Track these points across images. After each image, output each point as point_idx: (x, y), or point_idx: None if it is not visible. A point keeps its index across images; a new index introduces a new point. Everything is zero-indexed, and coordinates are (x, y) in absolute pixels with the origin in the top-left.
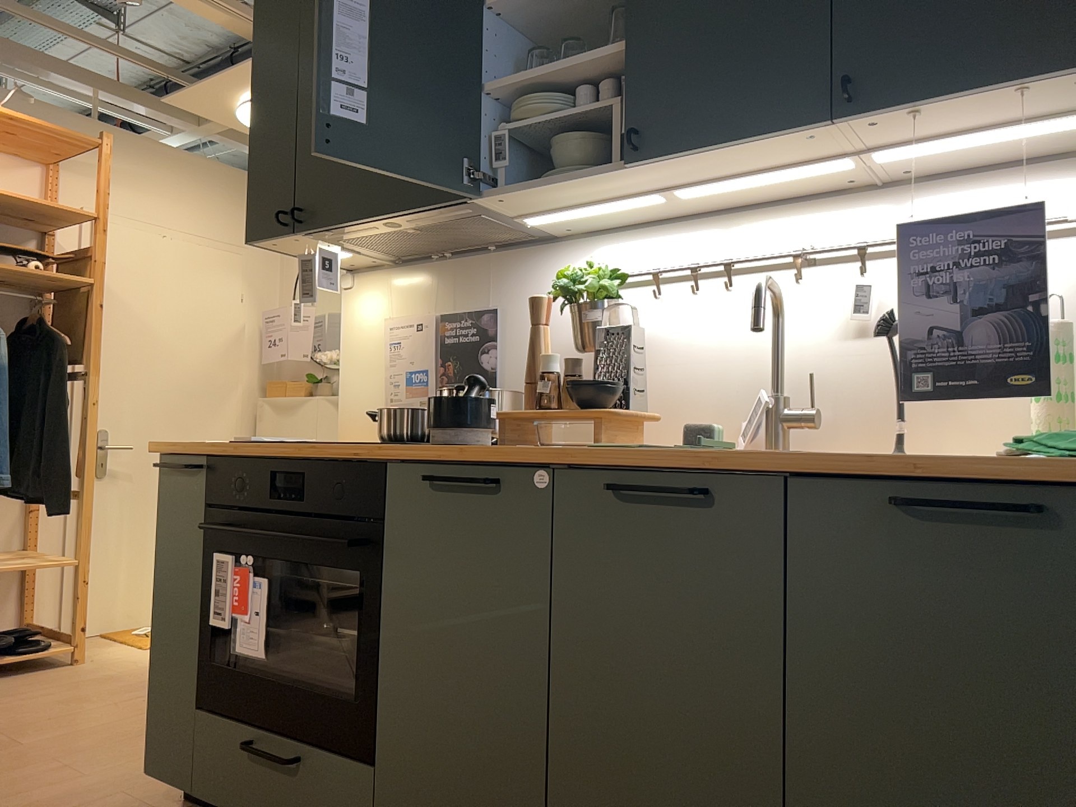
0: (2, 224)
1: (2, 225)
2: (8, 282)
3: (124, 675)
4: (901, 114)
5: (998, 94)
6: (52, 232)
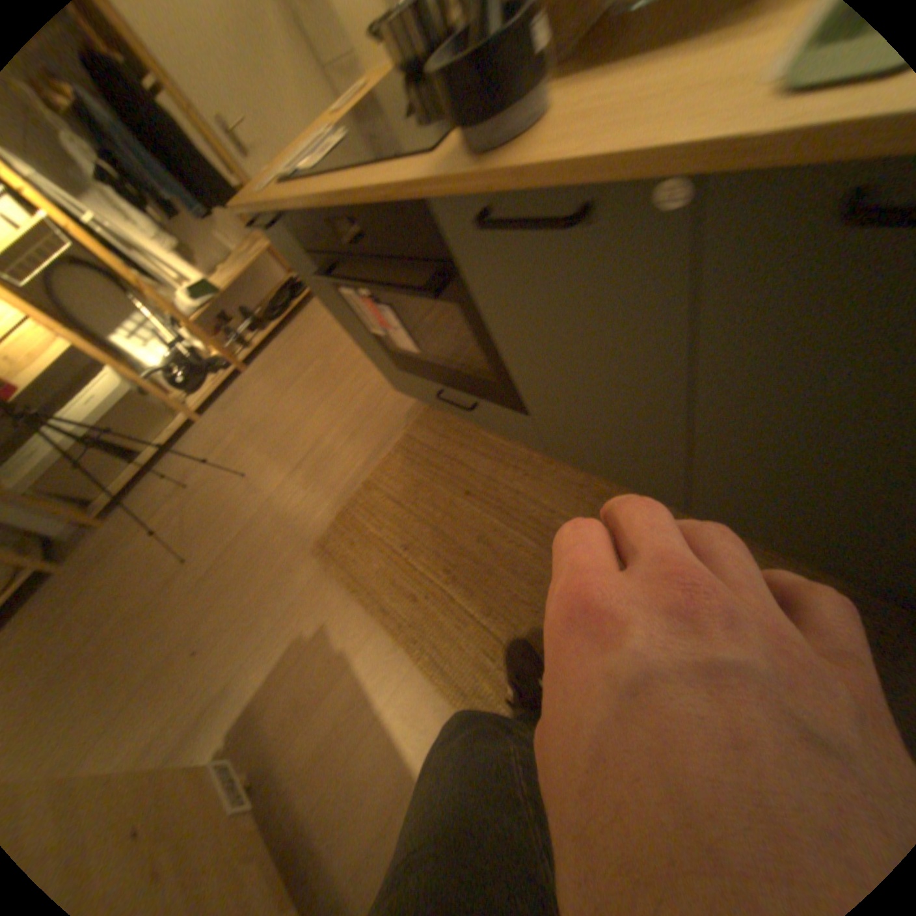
0: None
1: None
2: None
3: None
4: None
5: None
6: None
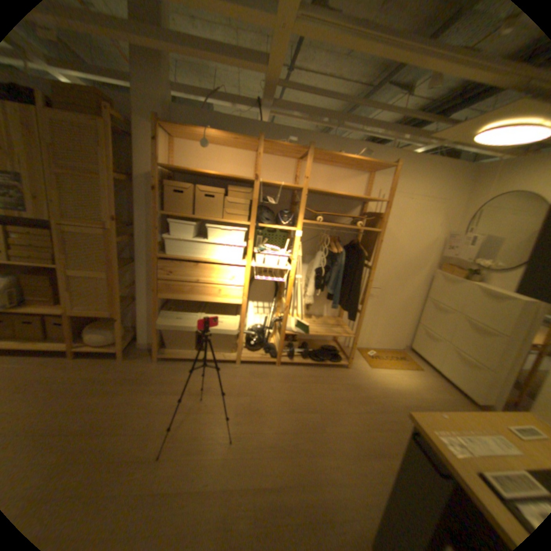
0: (348, 200)
1: (348, 200)
2: (346, 227)
3: (364, 388)
4: None
5: None
6: (365, 202)
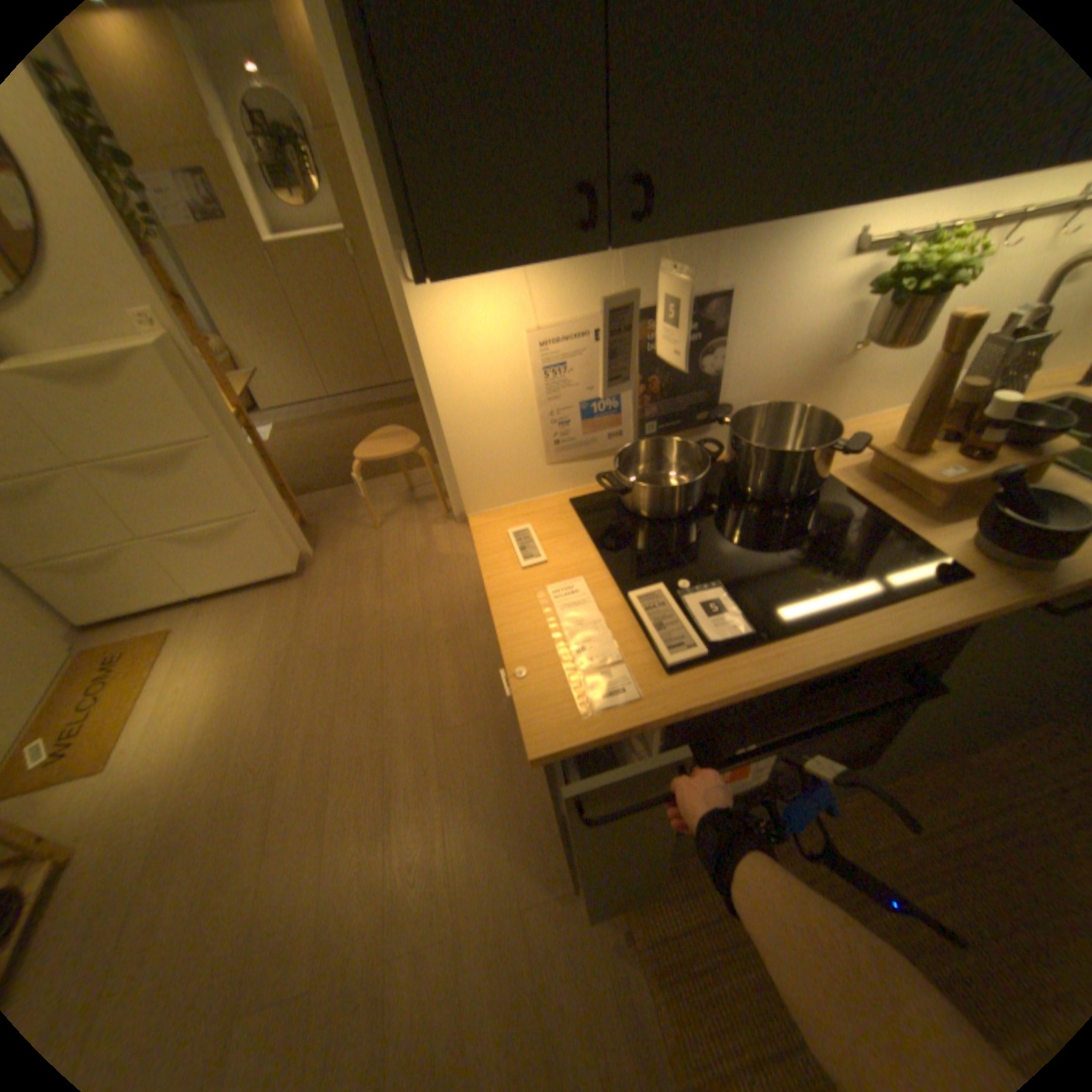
0: None
1: None
2: None
3: (172, 818)
4: None
5: None
6: None
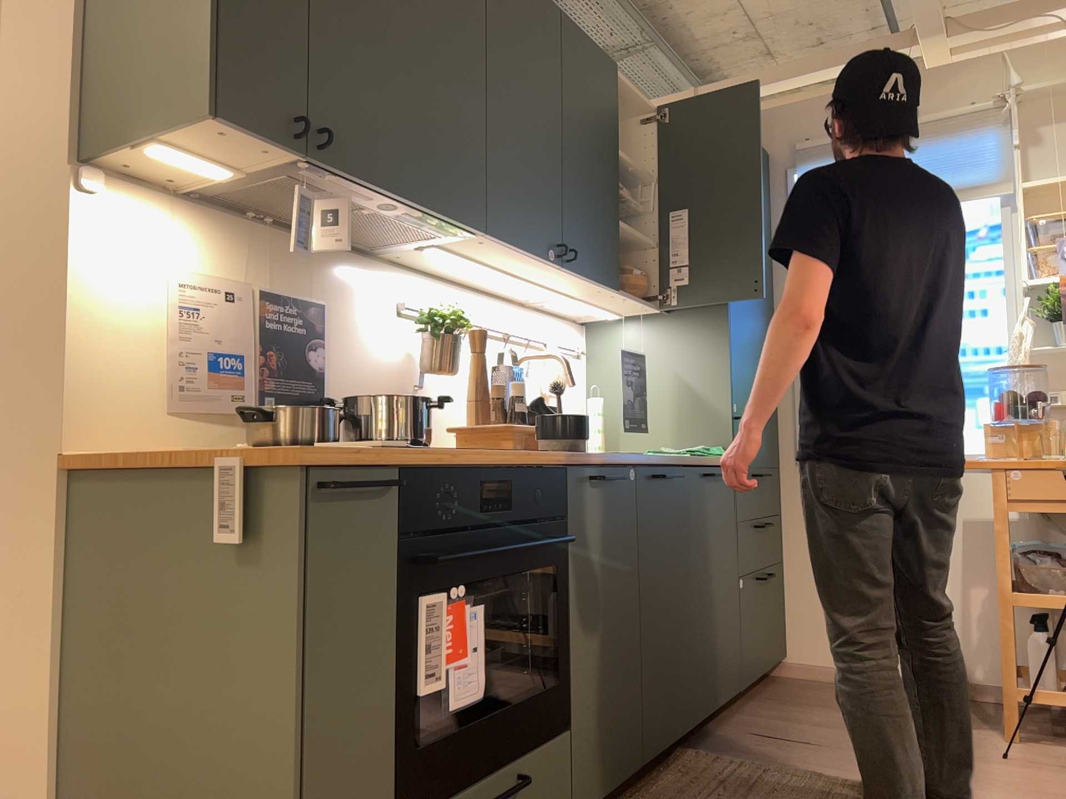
0: None
1: None
2: None
3: None
4: (627, 297)
5: (643, 304)
6: None
